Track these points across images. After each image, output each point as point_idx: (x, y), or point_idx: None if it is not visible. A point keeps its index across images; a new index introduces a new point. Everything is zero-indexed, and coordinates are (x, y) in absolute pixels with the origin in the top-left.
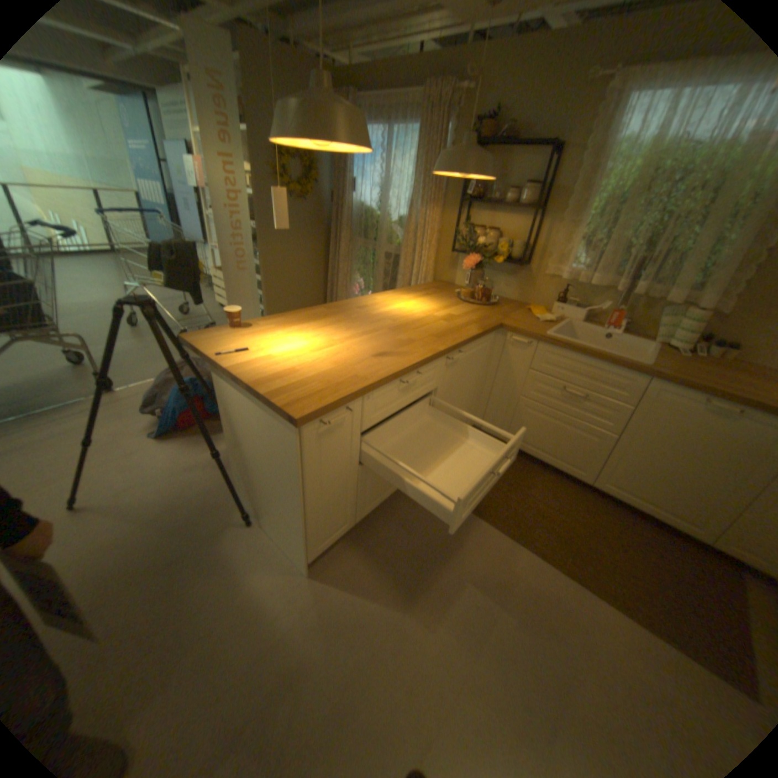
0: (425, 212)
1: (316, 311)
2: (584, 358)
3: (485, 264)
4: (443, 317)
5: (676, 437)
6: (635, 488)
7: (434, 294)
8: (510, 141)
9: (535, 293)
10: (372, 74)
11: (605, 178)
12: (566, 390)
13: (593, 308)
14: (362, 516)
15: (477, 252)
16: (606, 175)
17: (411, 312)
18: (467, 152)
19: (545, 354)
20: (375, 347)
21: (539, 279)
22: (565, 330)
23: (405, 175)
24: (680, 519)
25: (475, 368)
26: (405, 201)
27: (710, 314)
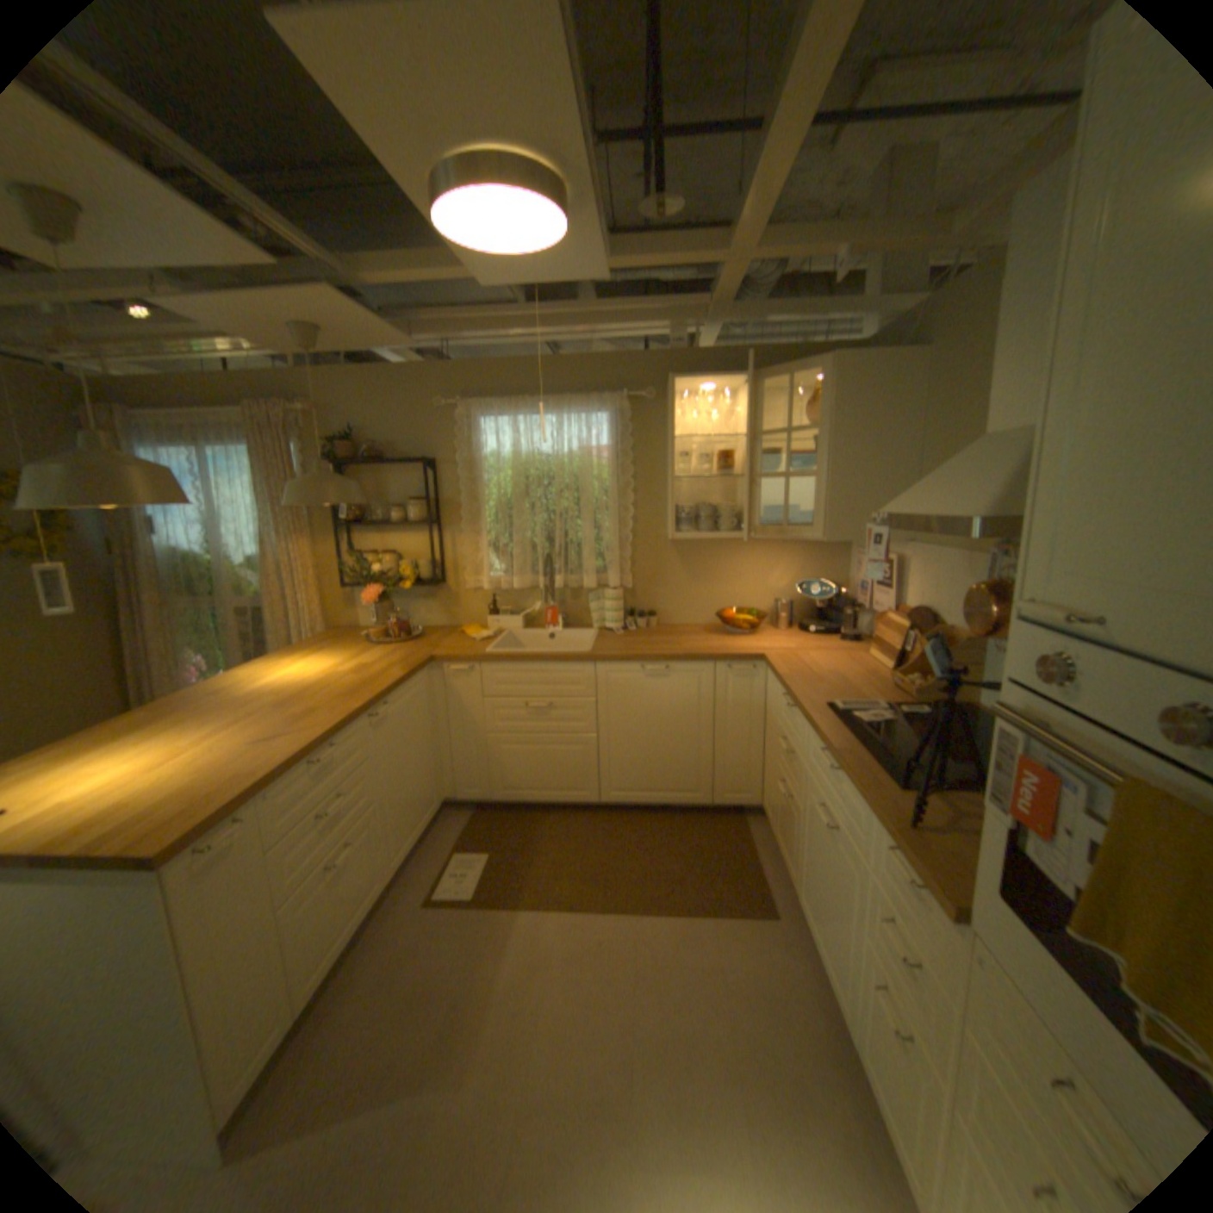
0: (287, 546)
1: (130, 720)
2: (531, 666)
3: (391, 594)
4: (351, 670)
5: (637, 712)
6: (633, 783)
7: (331, 646)
8: (375, 461)
9: (463, 612)
10: (150, 390)
11: (485, 490)
12: (528, 706)
13: (527, 613)
14: (302, 1001)
15: (377, 582)
16: (485, 488)
17: (301, 677)
18: (322, 483)
19: (492, 675)
20: (257, 735)
21: (462, 597)
22: (508, 643)
23: (242, 506)
24: (679, 793)
25: (416, 720)
26: (250, 537)
27: (620, 593)
